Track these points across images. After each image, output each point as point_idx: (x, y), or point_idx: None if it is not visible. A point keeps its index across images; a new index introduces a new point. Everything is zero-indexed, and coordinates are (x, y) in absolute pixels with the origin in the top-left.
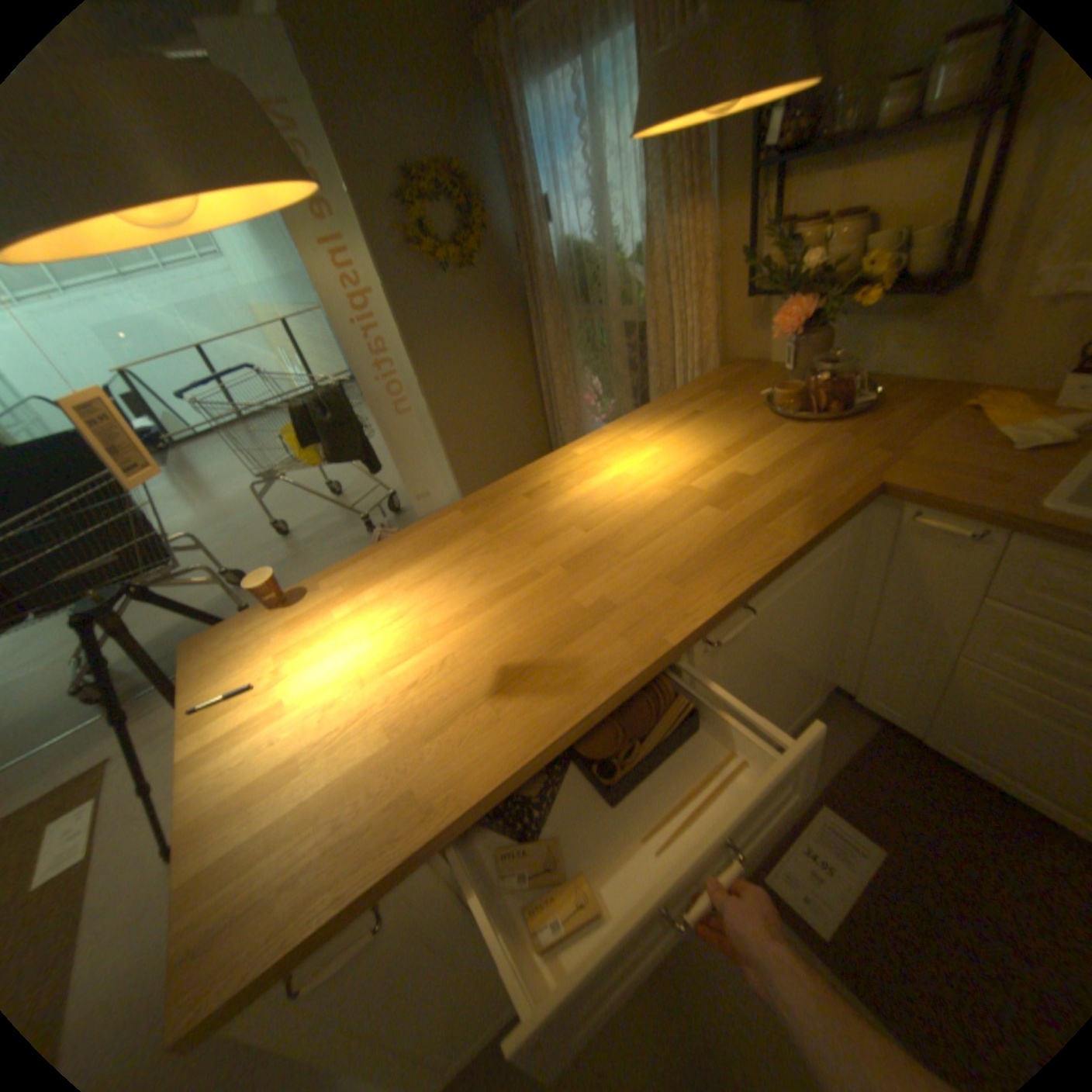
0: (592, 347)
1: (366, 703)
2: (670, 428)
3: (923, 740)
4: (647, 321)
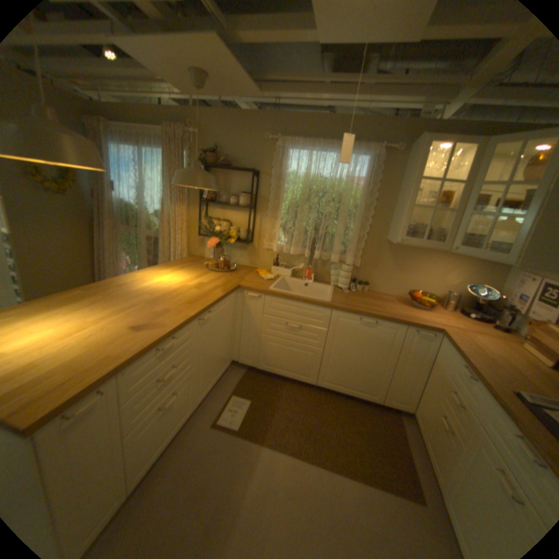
0: (128, 244)
1: (66, 345)
2: (175, 271)
3: (256, 368)
4: (160, 237)
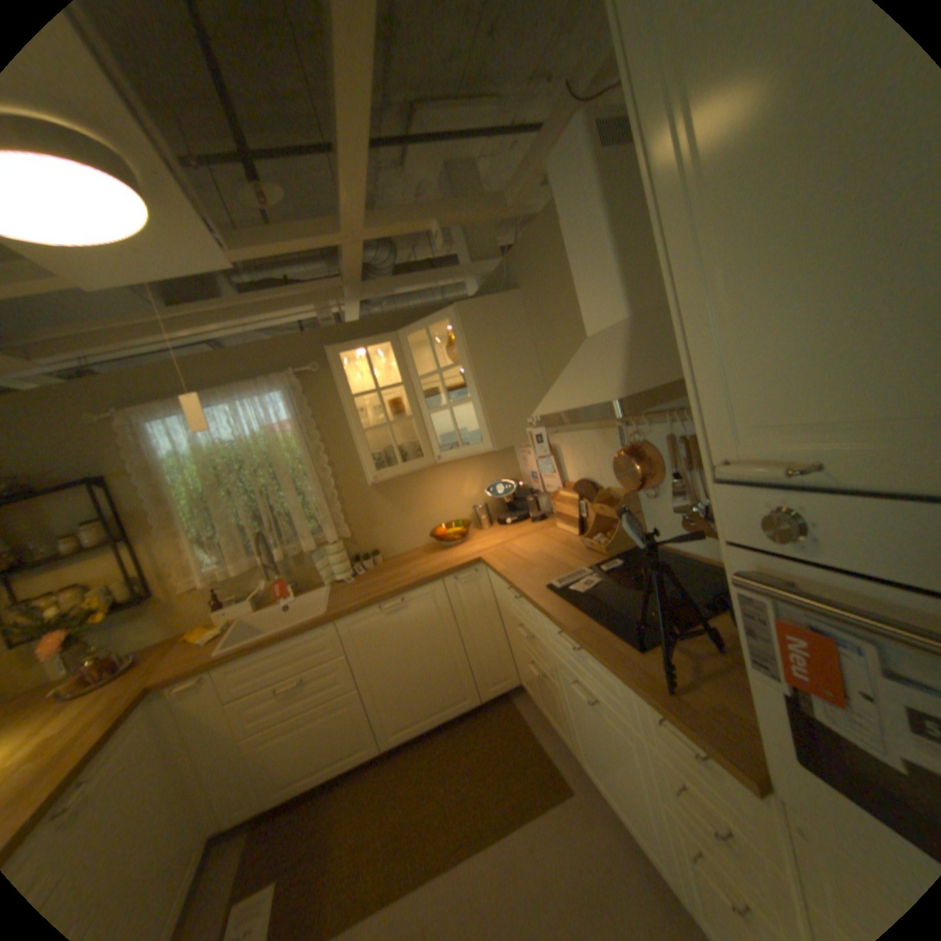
0: None
1: None
2: None
3: (263, 809)
4: None
